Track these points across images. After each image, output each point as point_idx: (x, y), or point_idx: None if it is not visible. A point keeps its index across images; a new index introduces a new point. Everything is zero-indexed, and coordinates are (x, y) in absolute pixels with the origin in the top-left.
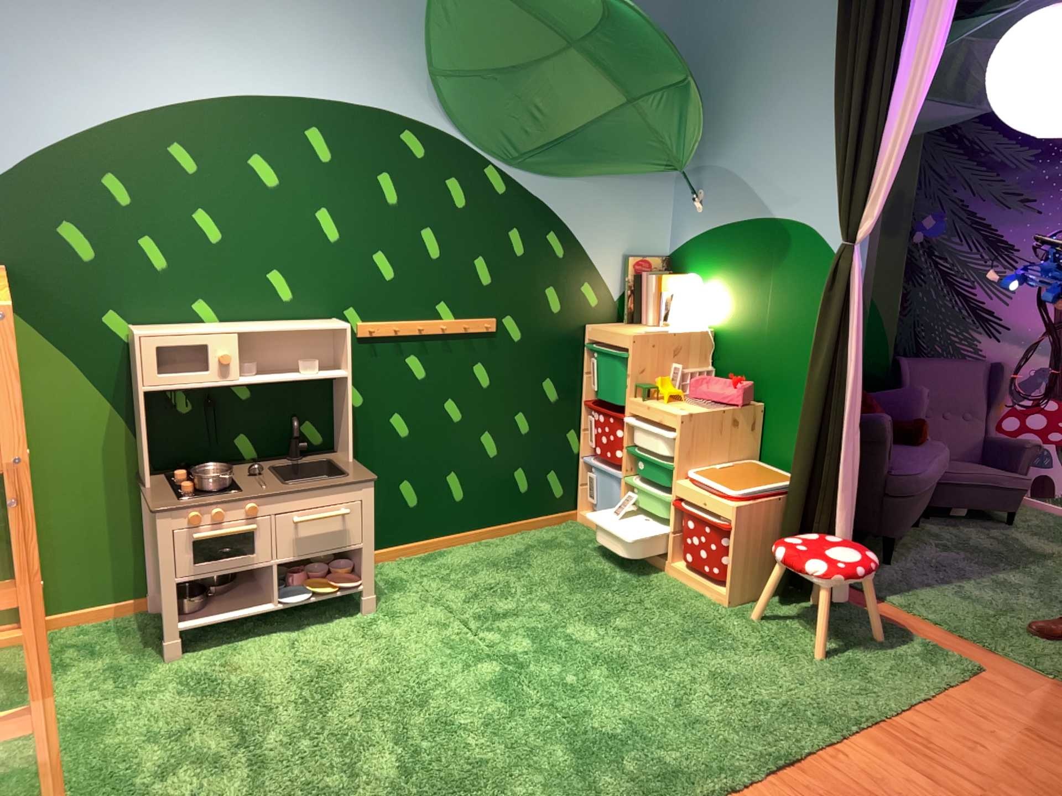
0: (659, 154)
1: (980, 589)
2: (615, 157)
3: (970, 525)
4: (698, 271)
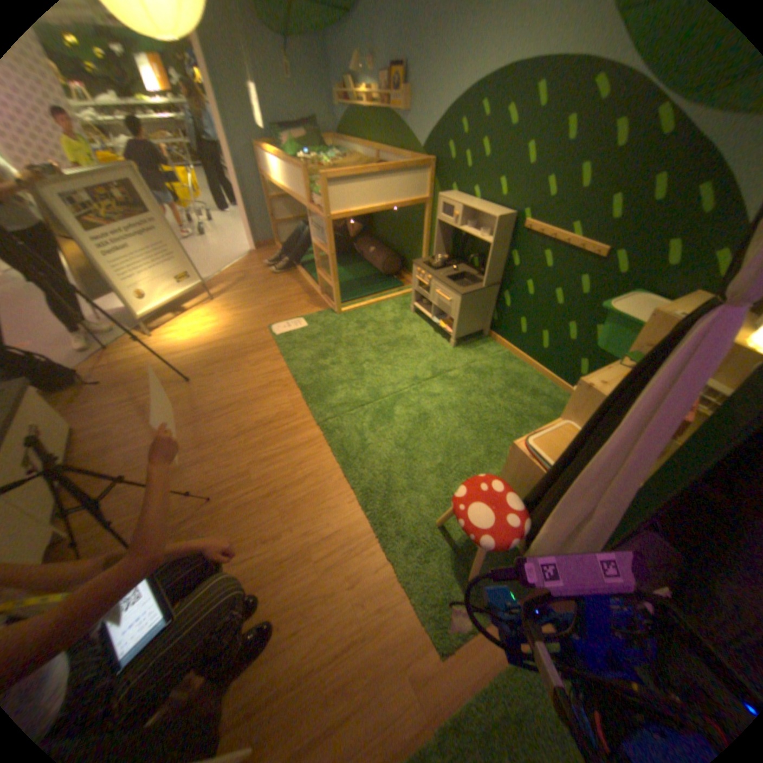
0: None
1: None
2: None
3: None
4: None
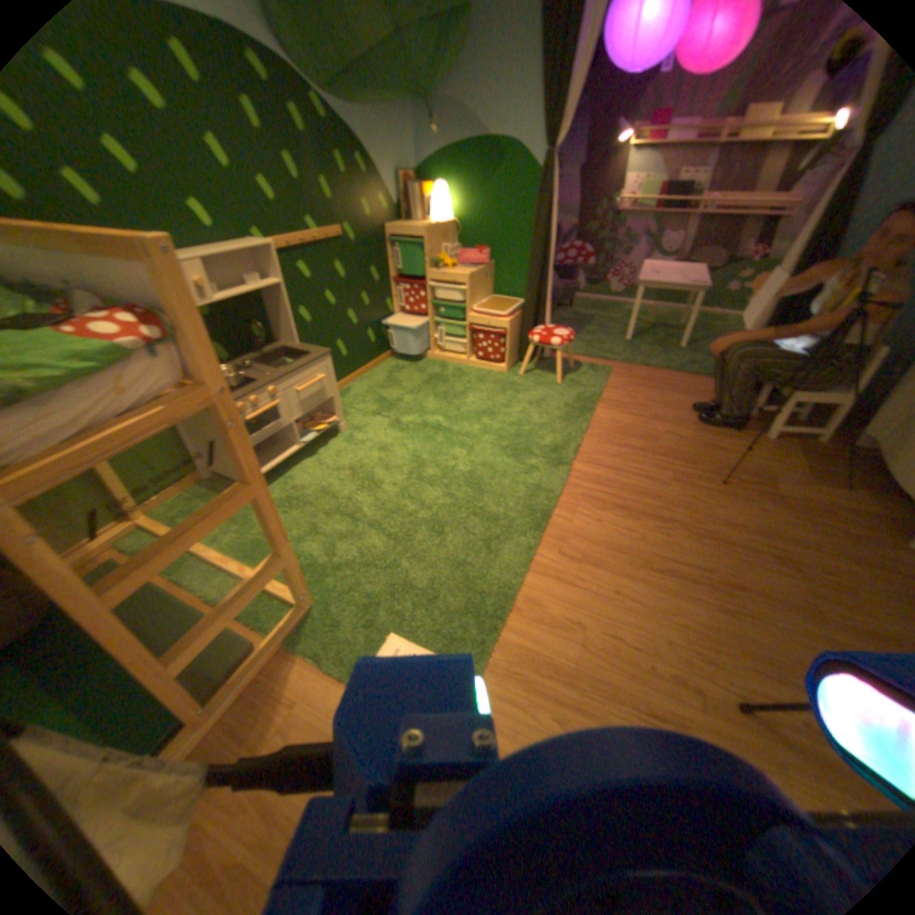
0: (410, 77)
1: (586, 337)
2: (384, 80)
3: (559, 310)
4: (439, 176)
